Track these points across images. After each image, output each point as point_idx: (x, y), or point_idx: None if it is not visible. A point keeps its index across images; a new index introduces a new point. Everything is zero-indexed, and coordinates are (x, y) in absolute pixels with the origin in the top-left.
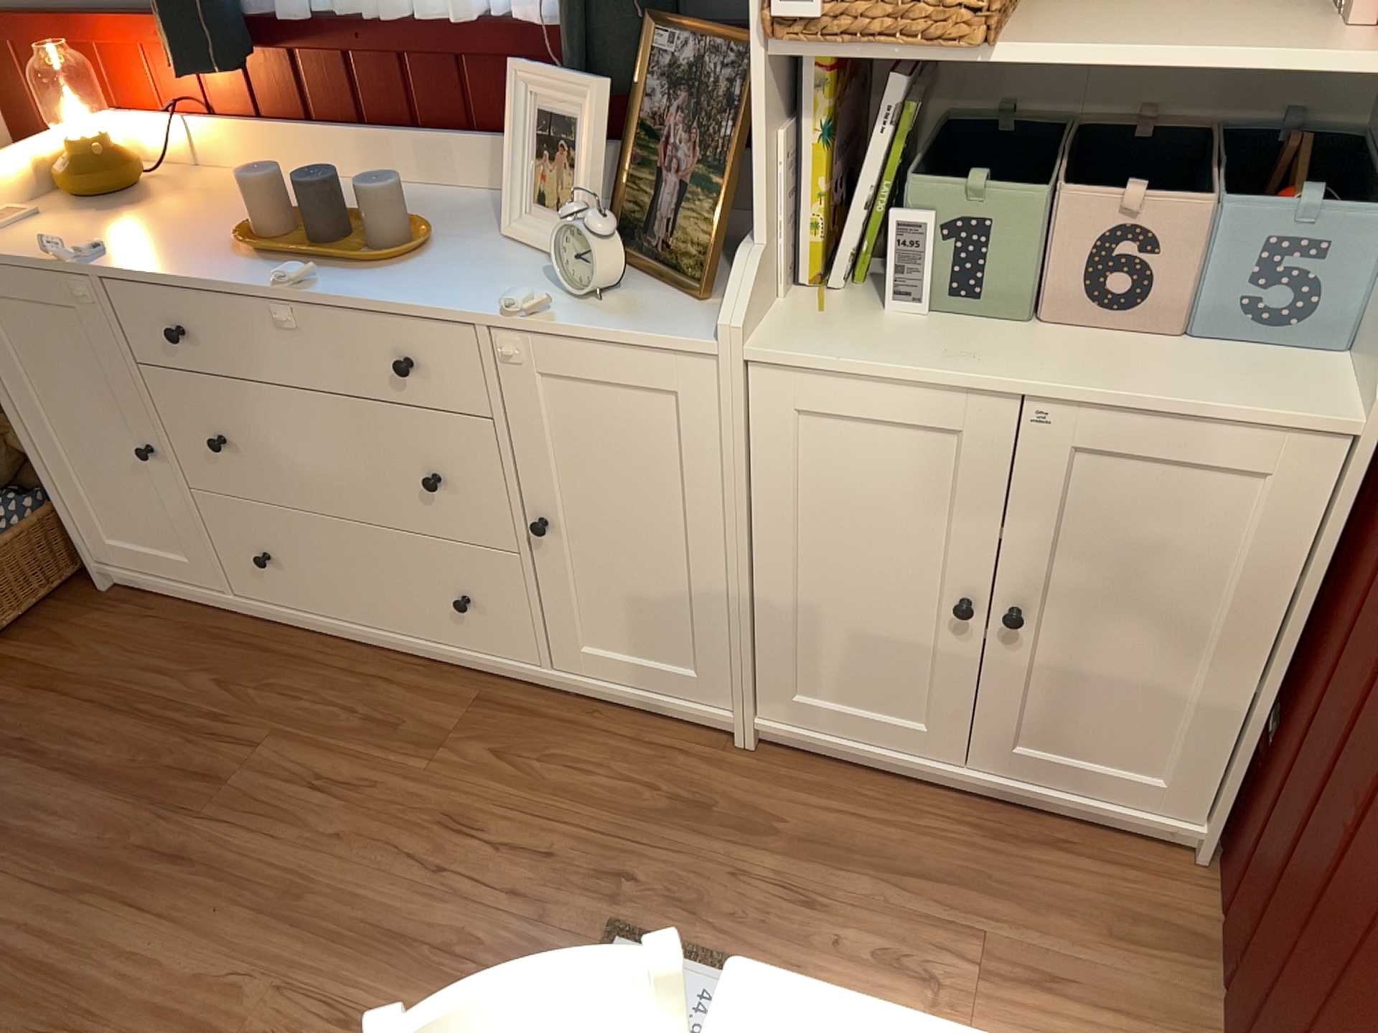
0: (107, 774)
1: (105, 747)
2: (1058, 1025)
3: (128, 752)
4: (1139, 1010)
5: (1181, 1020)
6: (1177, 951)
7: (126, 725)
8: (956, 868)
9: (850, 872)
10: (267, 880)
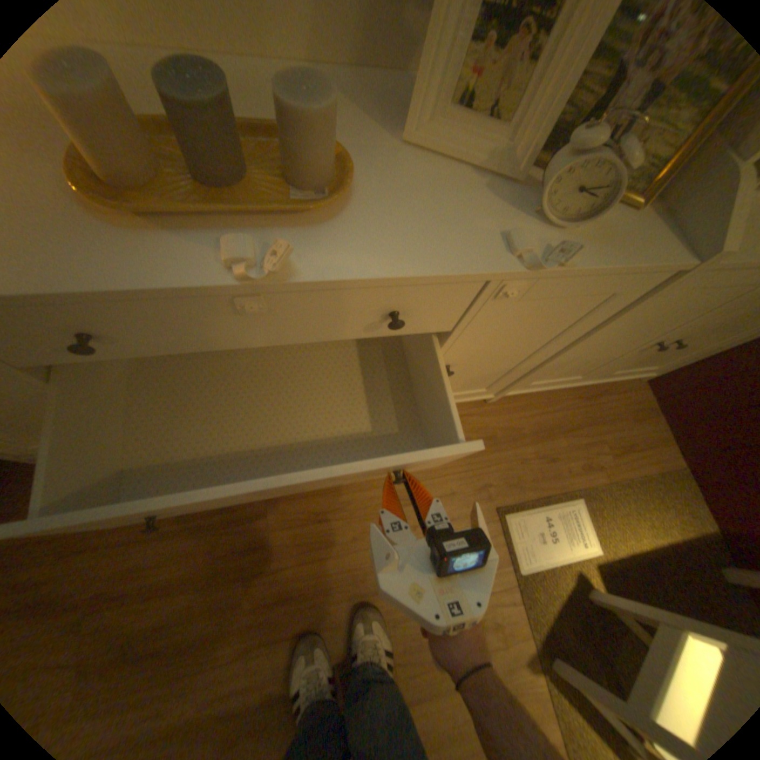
0: (181, 591)
1: (160, 575)
2: (642, 467)
3: (181, 570)
4: (657, 449)
5: (667, 446)
6: (654, 421)
7: (160, 554)
8: (586, 422)
9: (558, 443)
10: (339, 589)
